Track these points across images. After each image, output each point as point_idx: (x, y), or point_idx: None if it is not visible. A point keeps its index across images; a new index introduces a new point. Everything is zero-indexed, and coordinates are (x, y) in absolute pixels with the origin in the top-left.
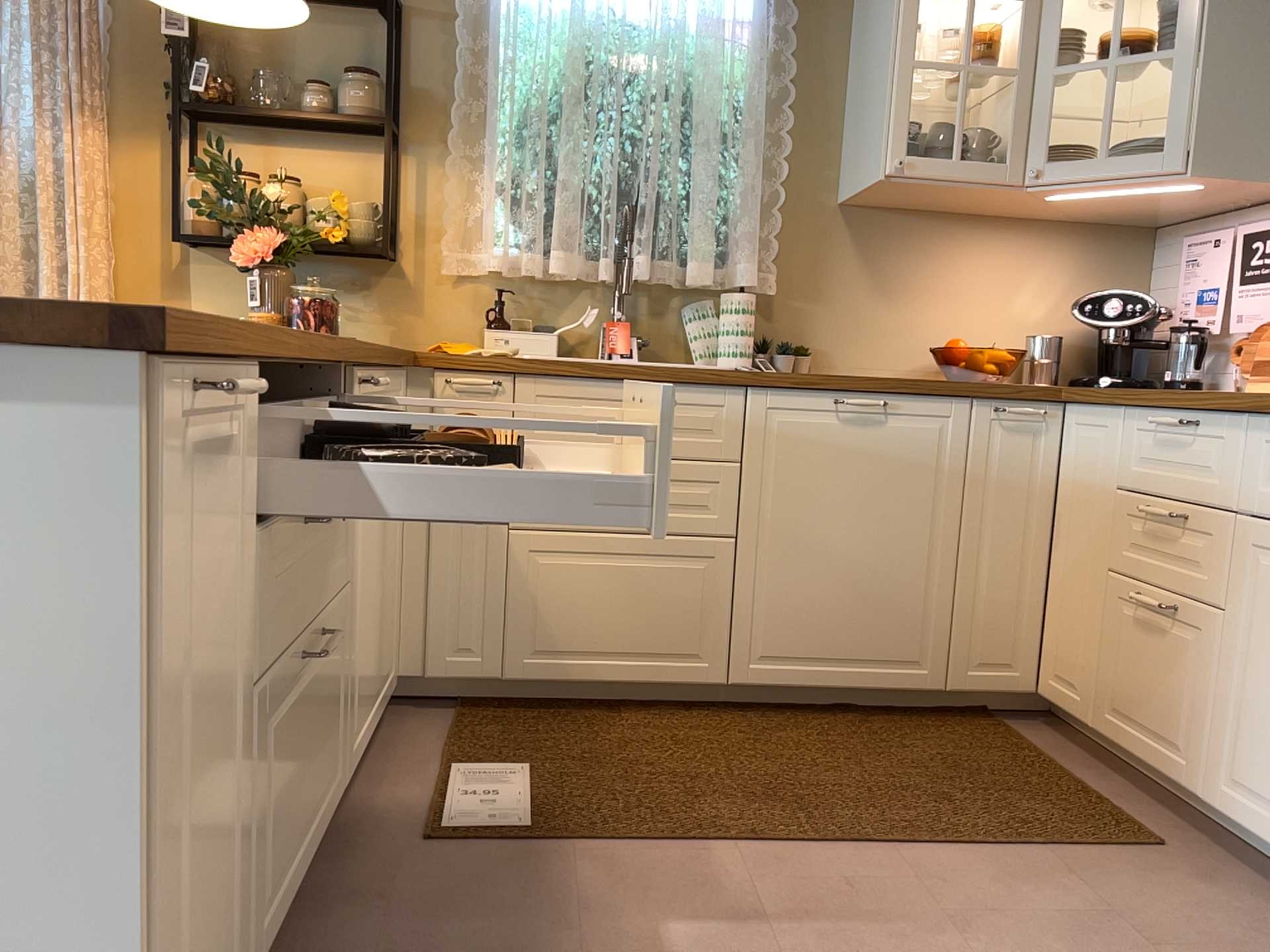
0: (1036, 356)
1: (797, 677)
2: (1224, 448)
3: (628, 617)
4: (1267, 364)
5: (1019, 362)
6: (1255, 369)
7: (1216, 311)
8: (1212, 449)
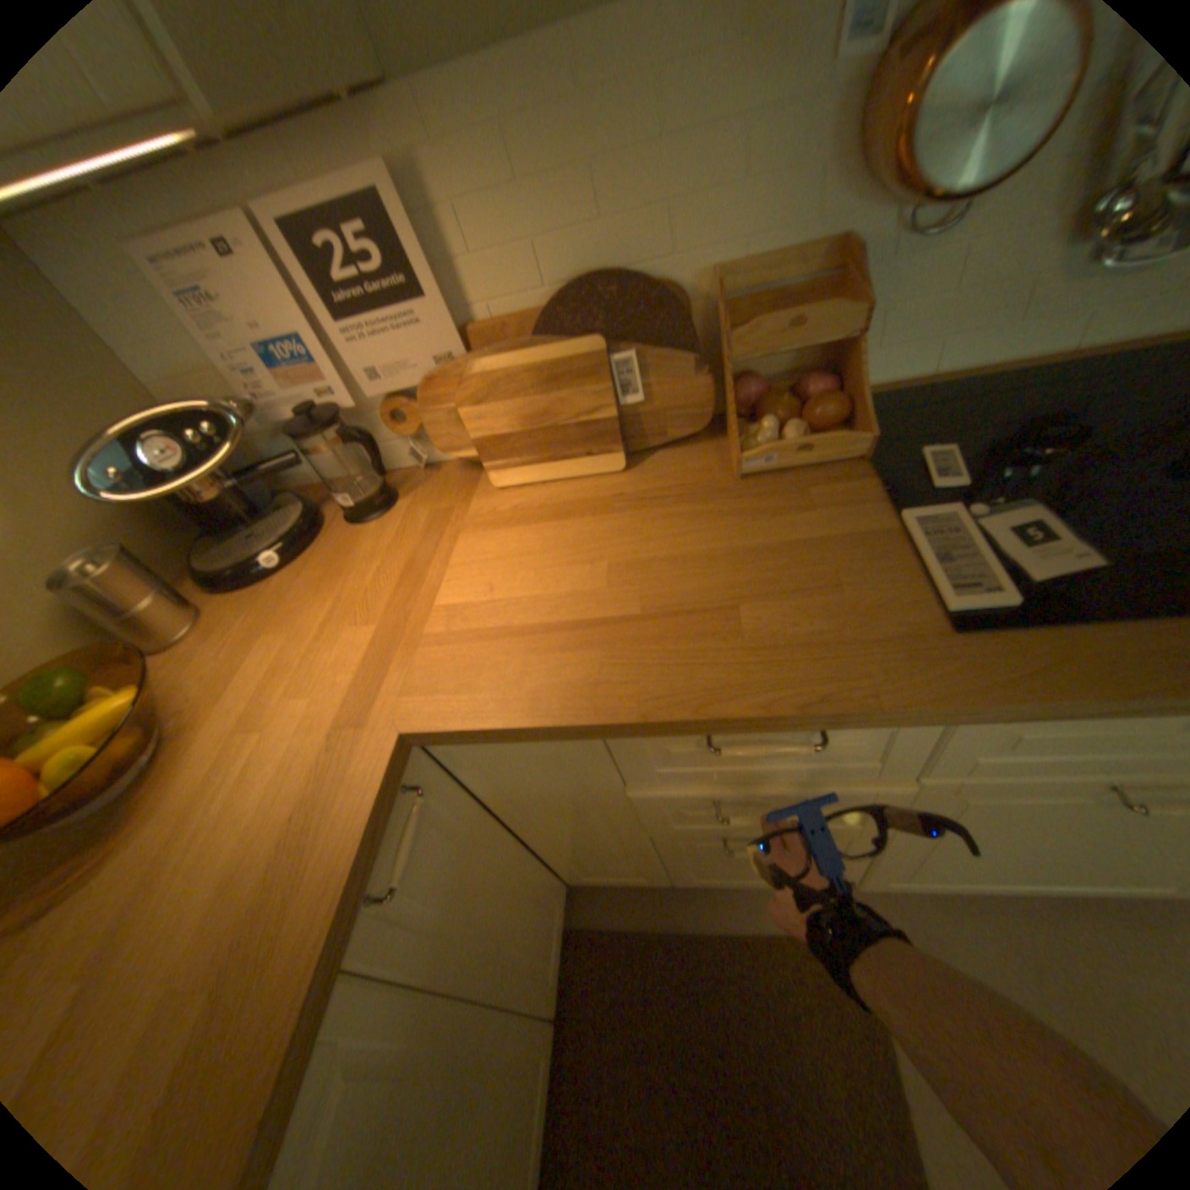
0: (114, 611)
1: None
2: (888, 735)
3: None
4: (494, 438)
5: (111, 652)
6: (480, 448)
7: (316, 370)
8: (860, 740)
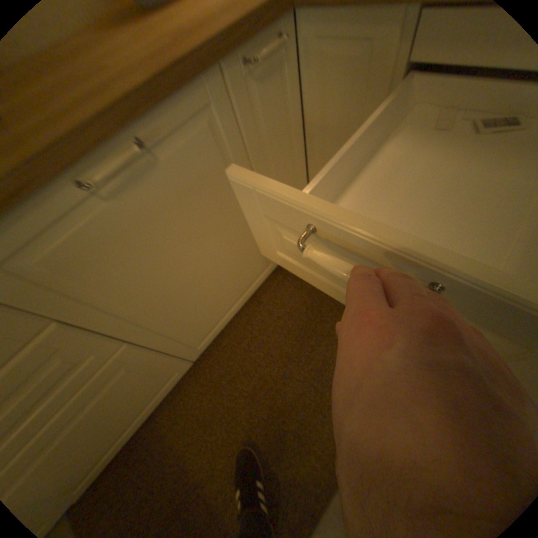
0: None
1: (220, 327)
2: None
3: (108, 426)
4: None
5: None
6: None
7: None
8: None
